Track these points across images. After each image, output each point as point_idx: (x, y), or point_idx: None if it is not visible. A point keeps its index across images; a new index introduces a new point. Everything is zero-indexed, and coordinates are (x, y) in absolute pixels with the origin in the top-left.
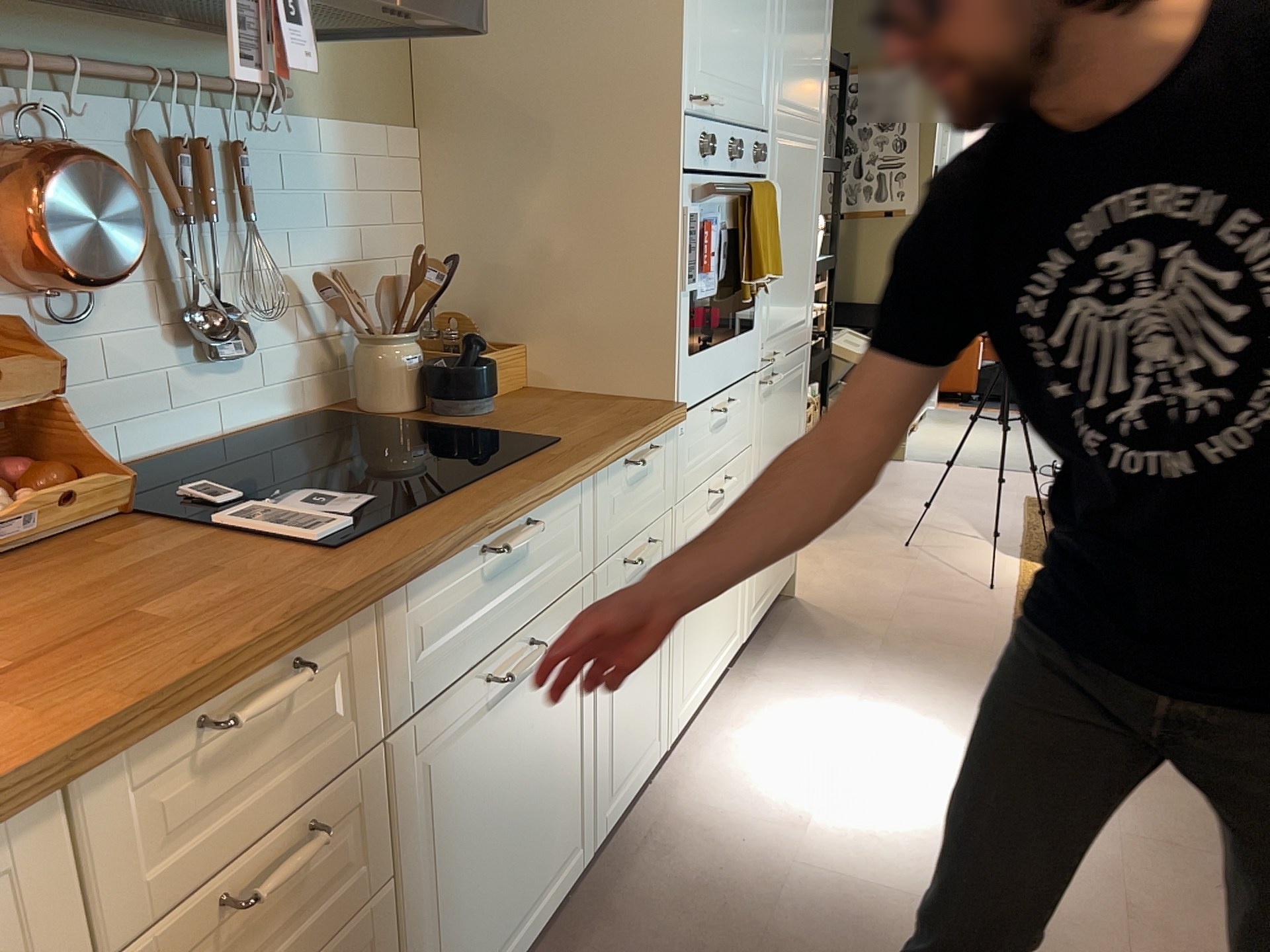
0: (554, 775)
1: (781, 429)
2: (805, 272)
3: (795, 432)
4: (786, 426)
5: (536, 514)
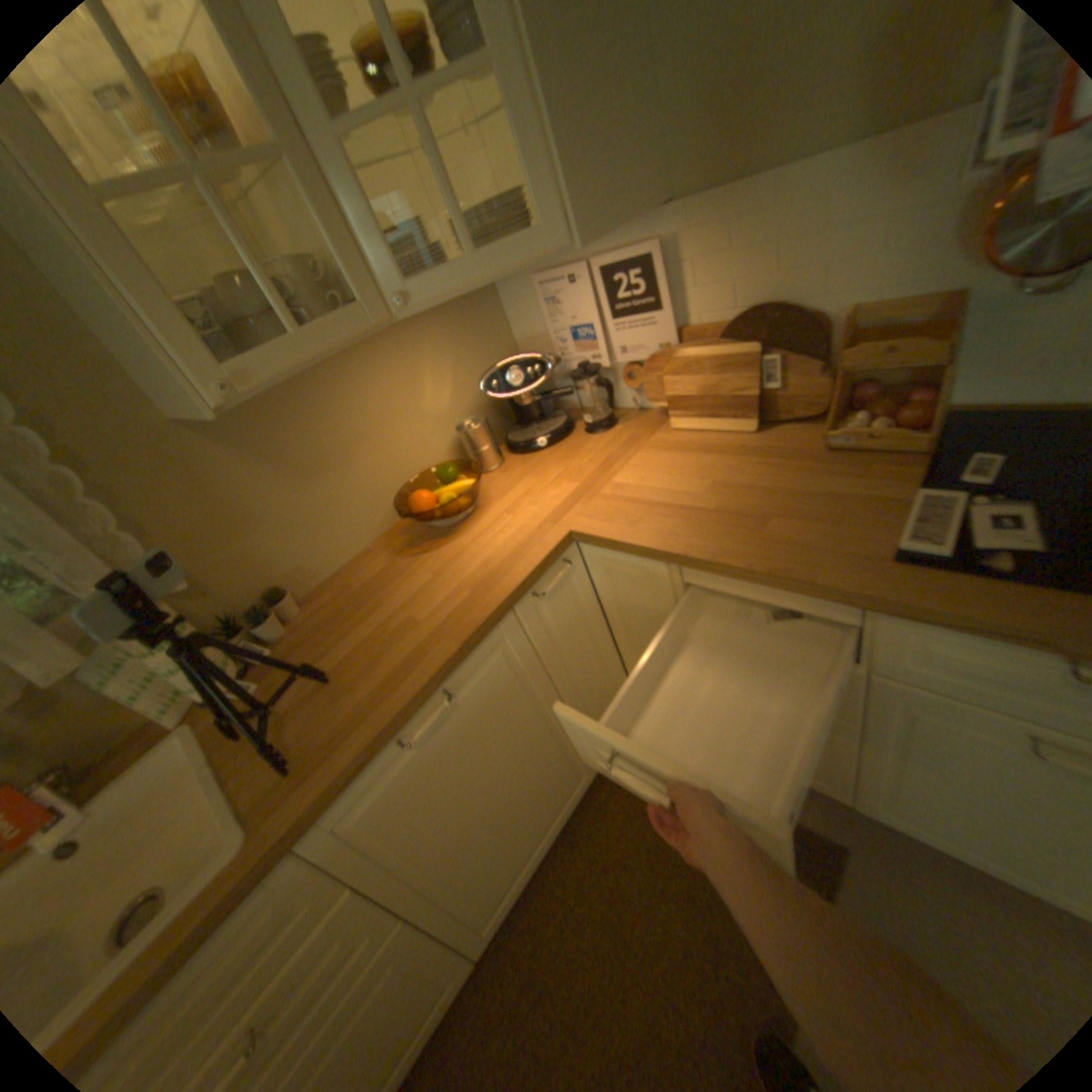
0: None
1: None
2: None
3: None
4: None
5: None
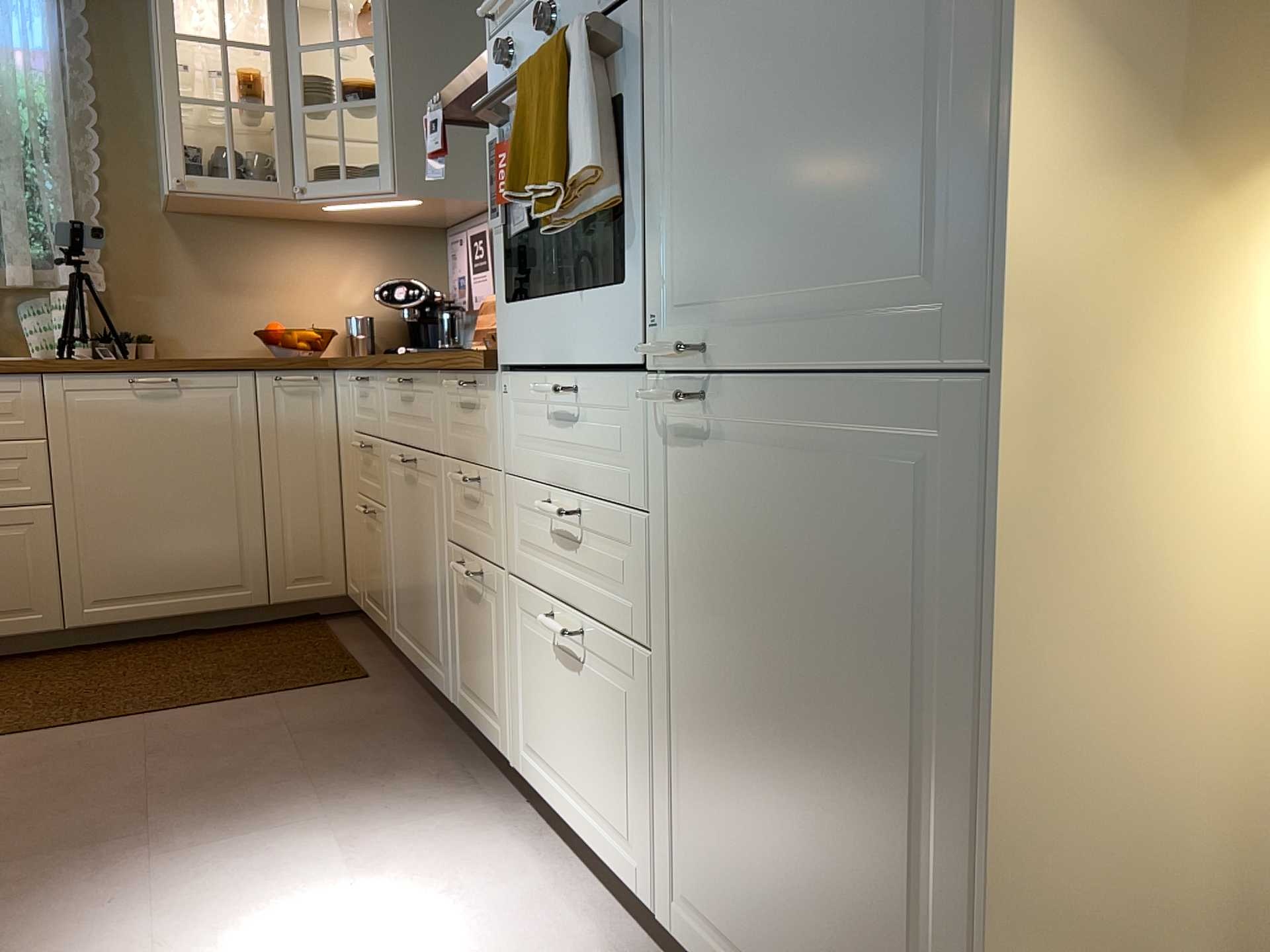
0: (430, 580)
1: (776, 574)
2: (894, 117)
3: (887, 661)
4: (805, 583)
5: (415, 379)
